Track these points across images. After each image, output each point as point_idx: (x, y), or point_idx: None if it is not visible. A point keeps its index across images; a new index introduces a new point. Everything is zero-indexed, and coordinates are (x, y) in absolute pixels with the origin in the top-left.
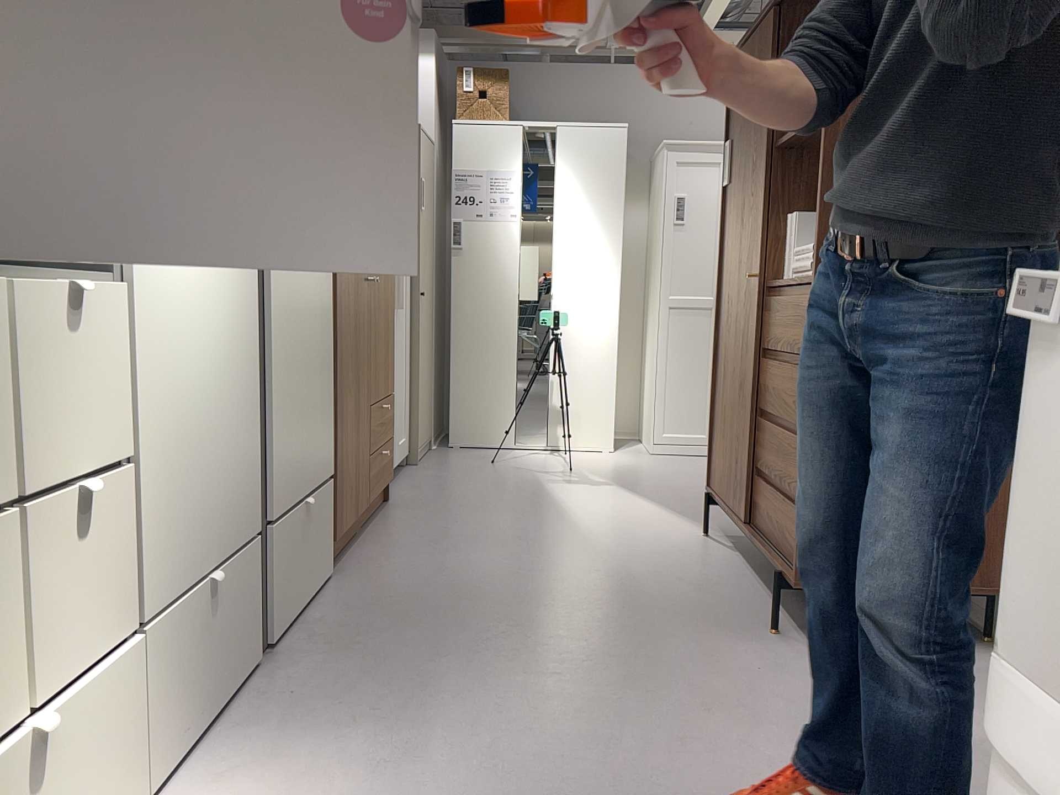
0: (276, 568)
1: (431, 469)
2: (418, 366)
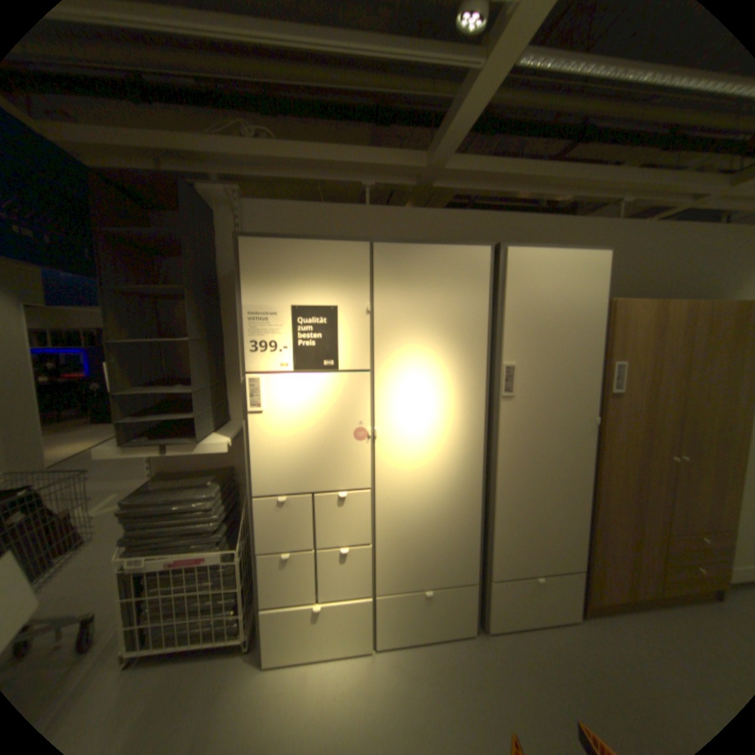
0: (499, 603)
1: None
2: None
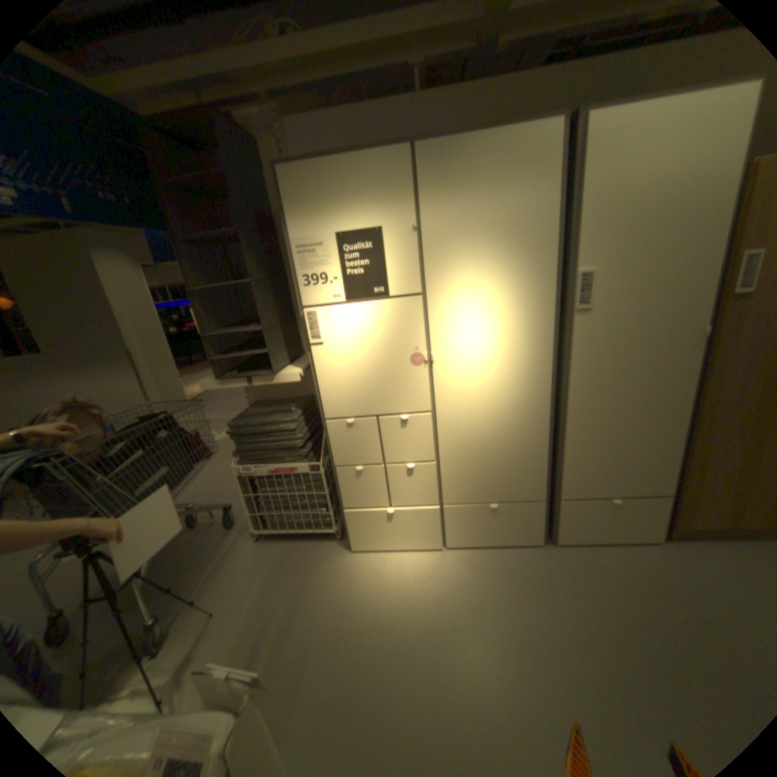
0: (568, 519)
1: None
2: None
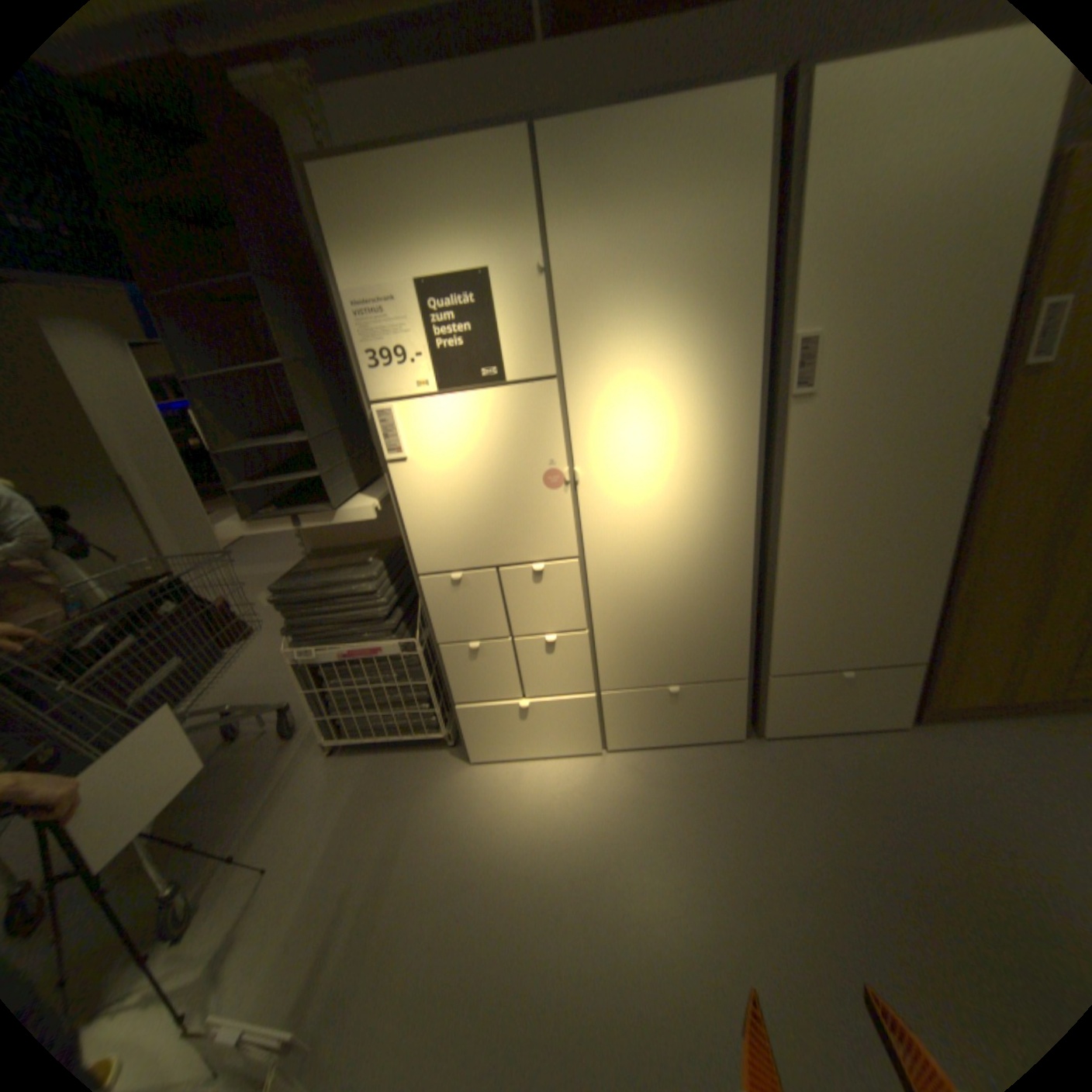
0: (780, 702)
1: None
2: None
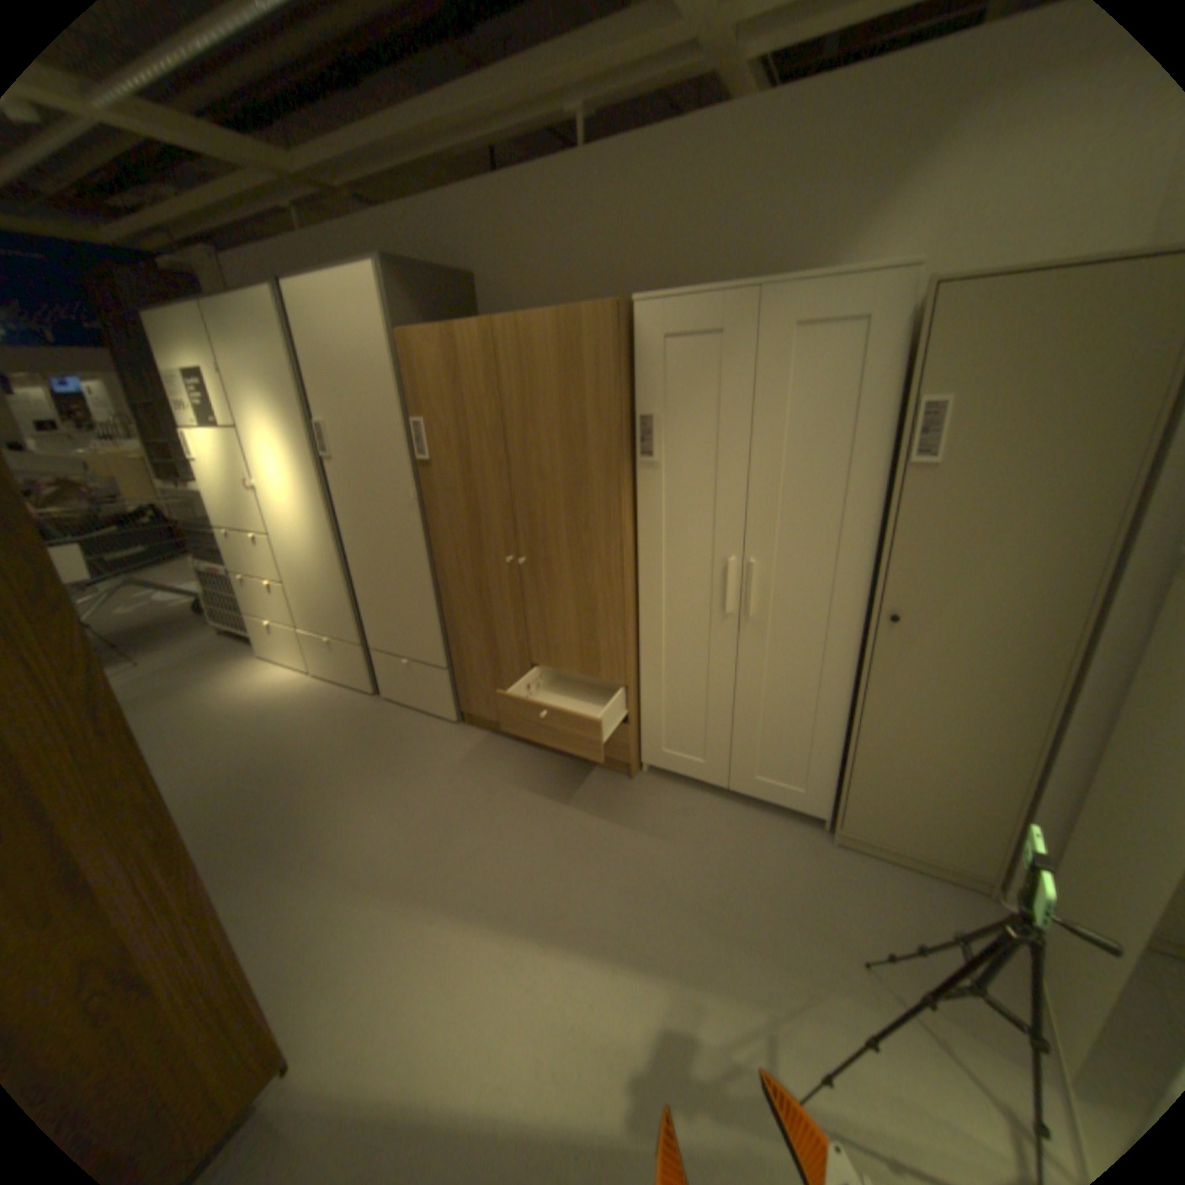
0: (380, 670)
1: (810, 858)
2: (856, 723)
